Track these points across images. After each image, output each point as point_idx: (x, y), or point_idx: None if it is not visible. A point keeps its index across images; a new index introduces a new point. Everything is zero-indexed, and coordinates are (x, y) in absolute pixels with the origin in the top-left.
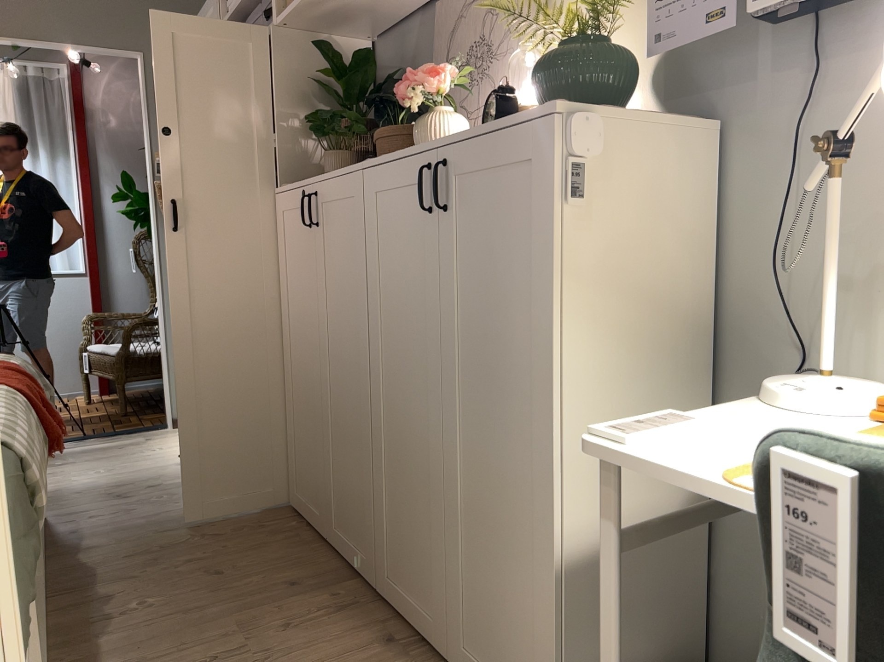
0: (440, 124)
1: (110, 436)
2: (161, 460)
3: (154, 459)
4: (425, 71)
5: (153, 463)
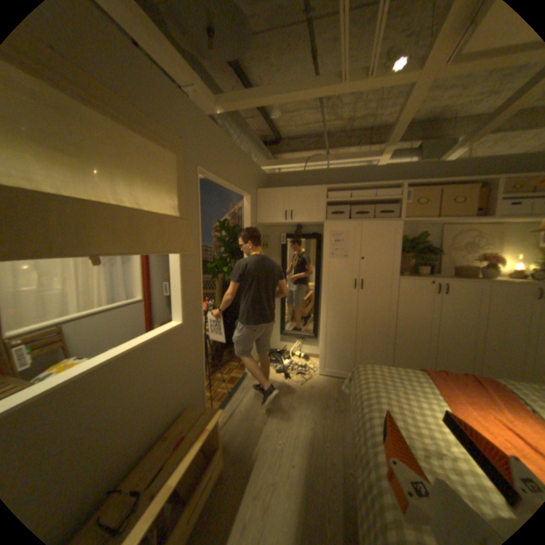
0: (500, 271)
1: (237, 390)
2: (300, 390)
3: (296, 391)
4: (499, 258)
5: (302, 393)
